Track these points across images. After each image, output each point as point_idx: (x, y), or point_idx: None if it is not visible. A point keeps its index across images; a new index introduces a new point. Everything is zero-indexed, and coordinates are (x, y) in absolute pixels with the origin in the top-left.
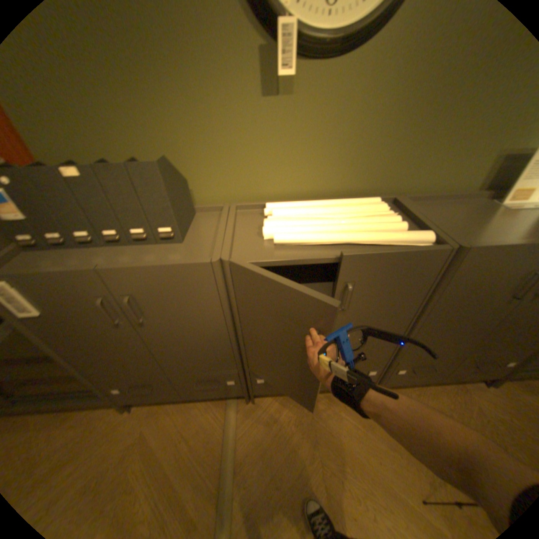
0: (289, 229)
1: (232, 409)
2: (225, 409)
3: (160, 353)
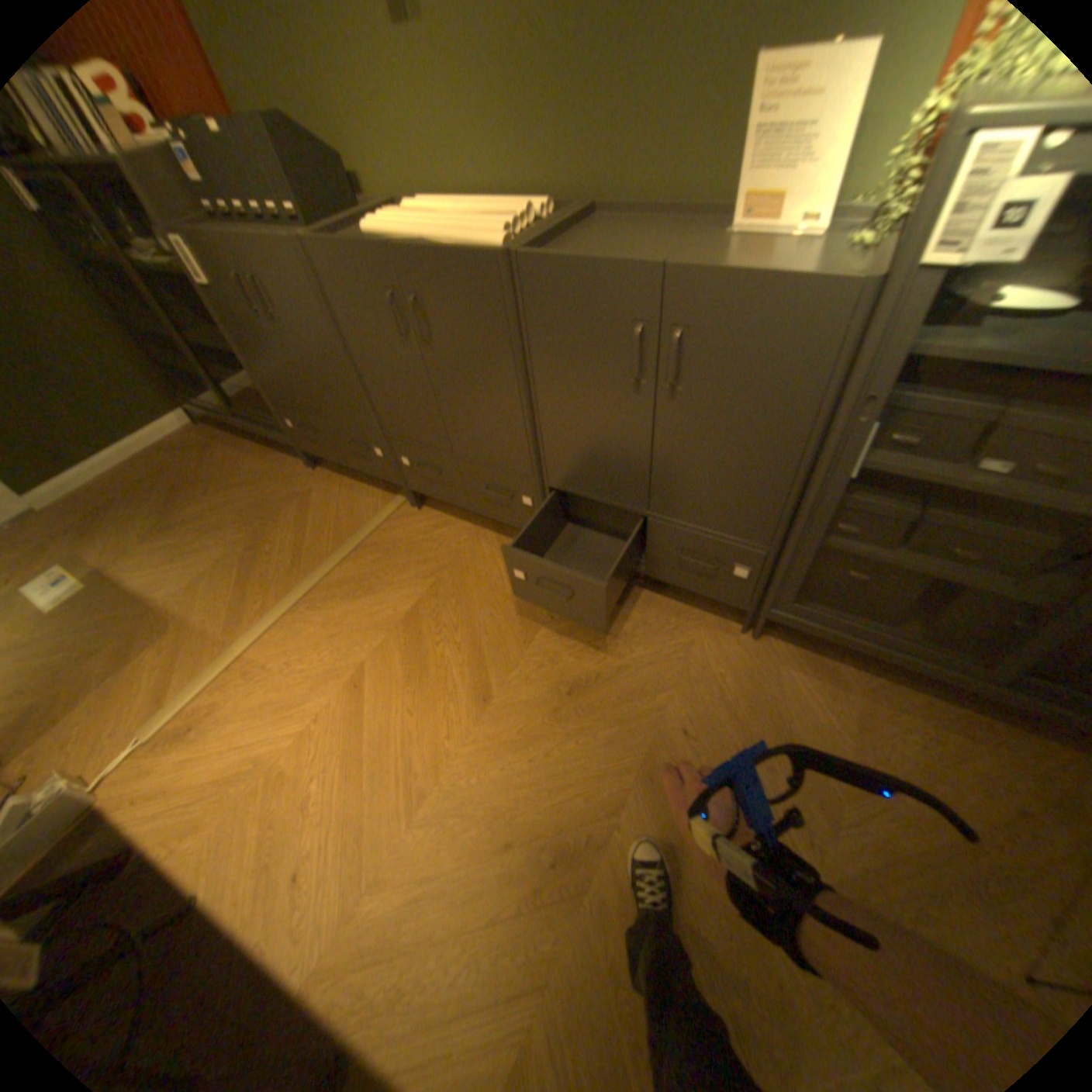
0: (384, 220)
1: (393, 504)
2: (388, 502)
3: (302, 372)
